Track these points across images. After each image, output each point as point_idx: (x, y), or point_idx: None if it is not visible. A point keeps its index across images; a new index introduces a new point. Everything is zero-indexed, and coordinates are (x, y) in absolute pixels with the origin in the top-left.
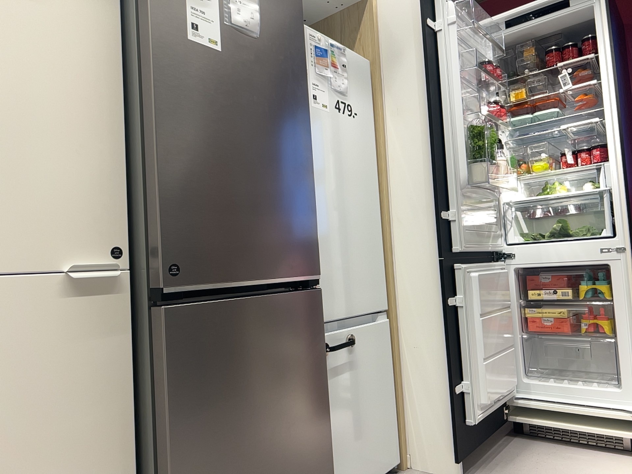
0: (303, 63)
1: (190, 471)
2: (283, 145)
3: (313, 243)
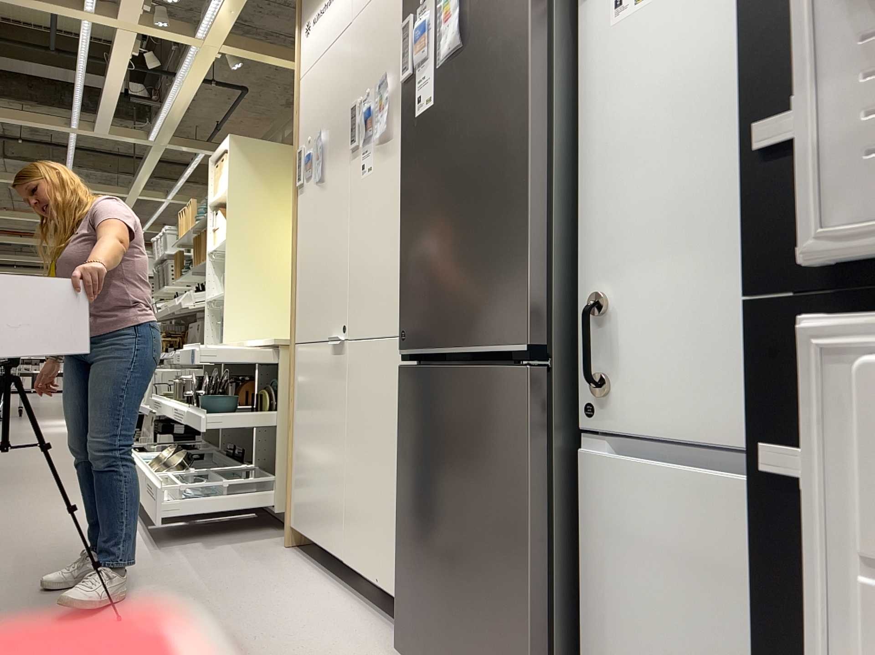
0: (525, 7)
1: (405, 513)
2: (487, 165)
3: (522, 295)
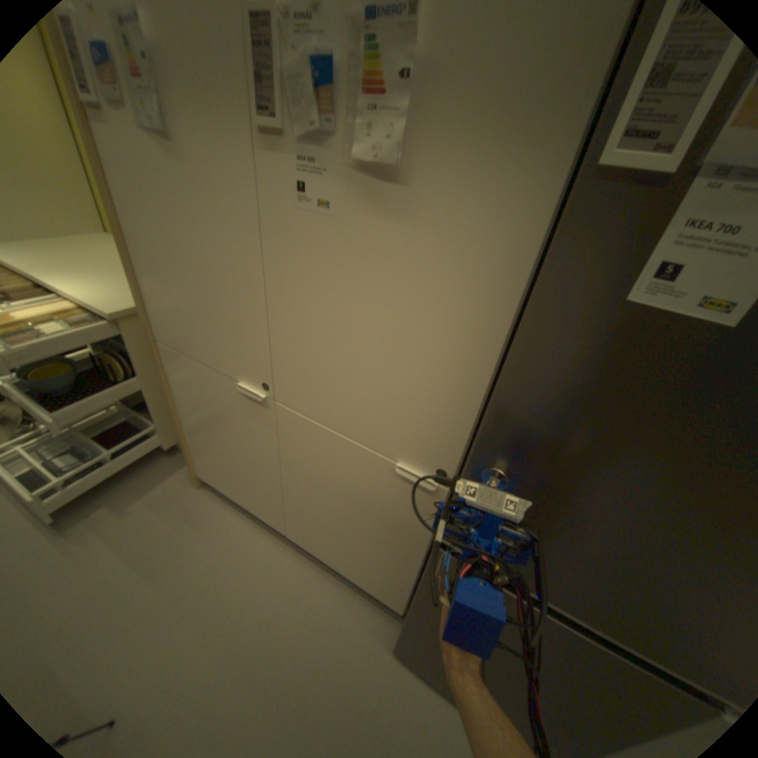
0: None
1: (425, 622)
2: None
3: None
